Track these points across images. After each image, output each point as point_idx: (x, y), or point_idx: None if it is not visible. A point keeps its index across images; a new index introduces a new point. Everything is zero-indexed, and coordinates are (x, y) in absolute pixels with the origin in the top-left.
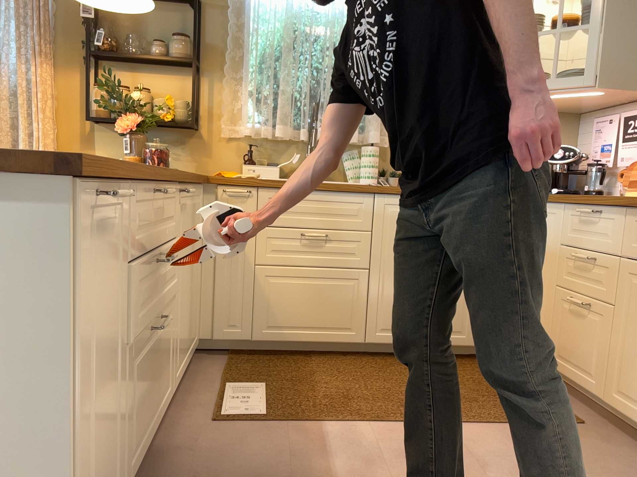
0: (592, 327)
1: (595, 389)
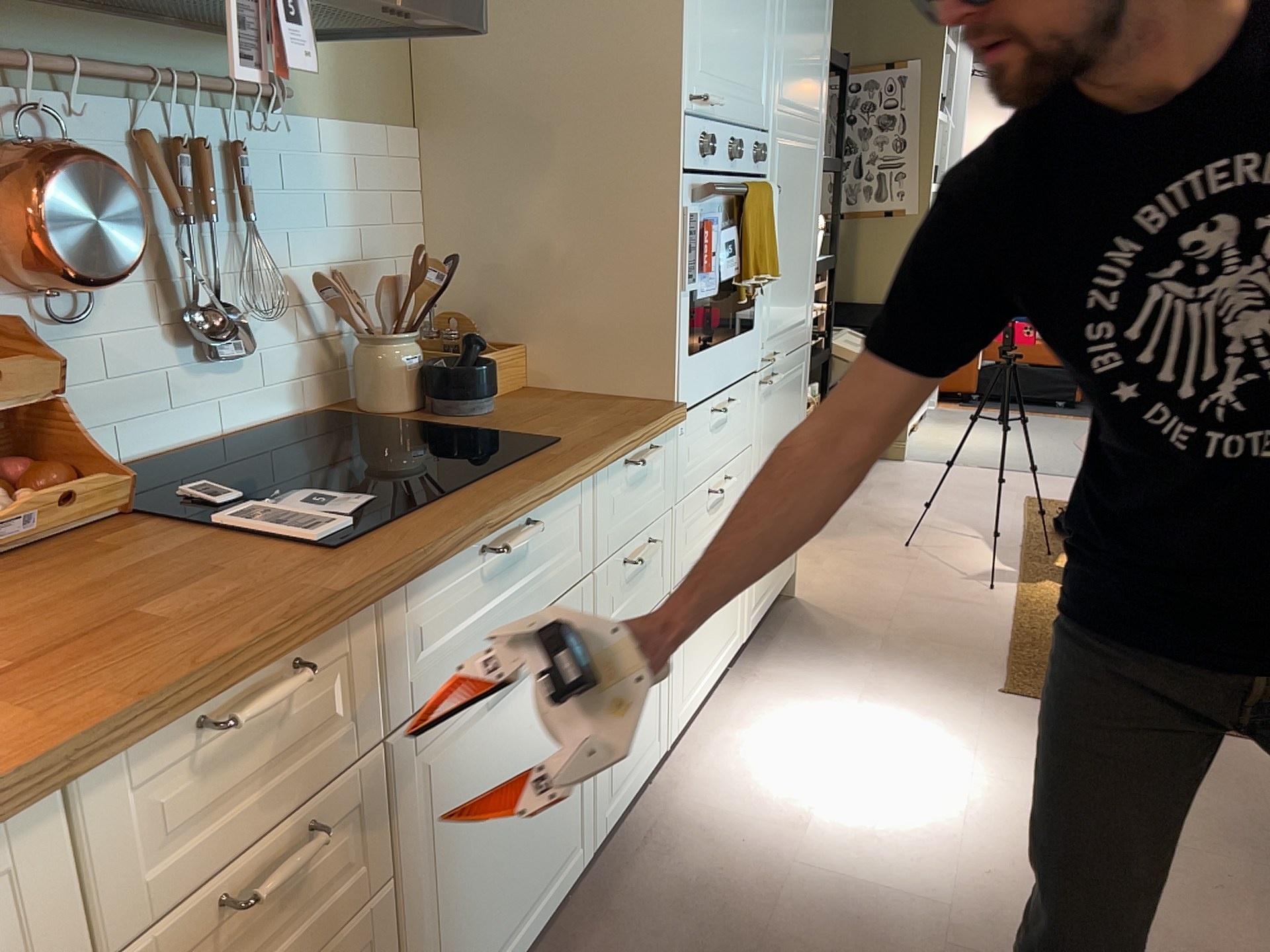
0: None
1: None
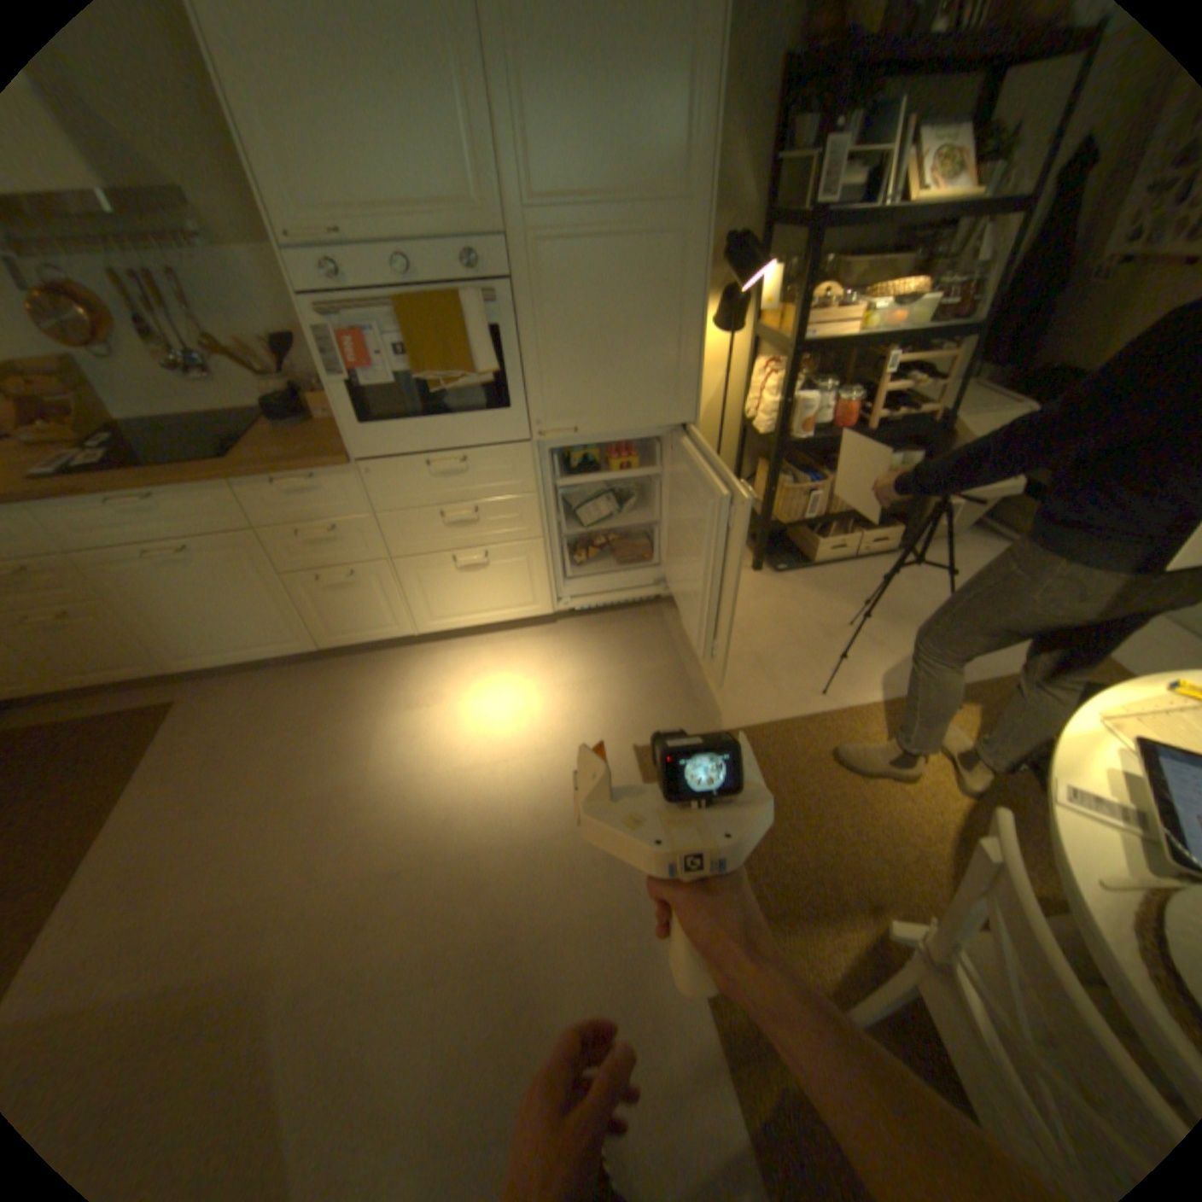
0: (86, 631)
1: (142, 674)
